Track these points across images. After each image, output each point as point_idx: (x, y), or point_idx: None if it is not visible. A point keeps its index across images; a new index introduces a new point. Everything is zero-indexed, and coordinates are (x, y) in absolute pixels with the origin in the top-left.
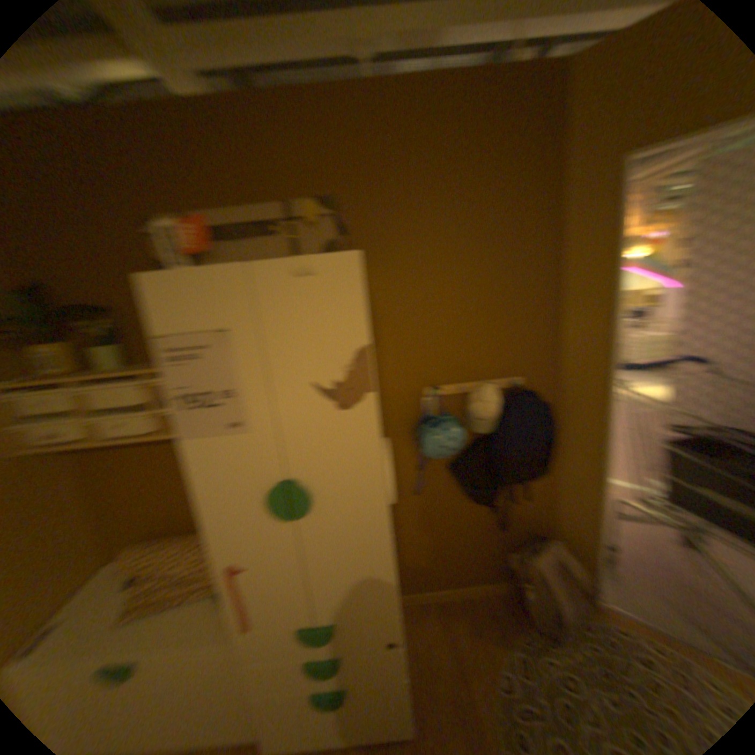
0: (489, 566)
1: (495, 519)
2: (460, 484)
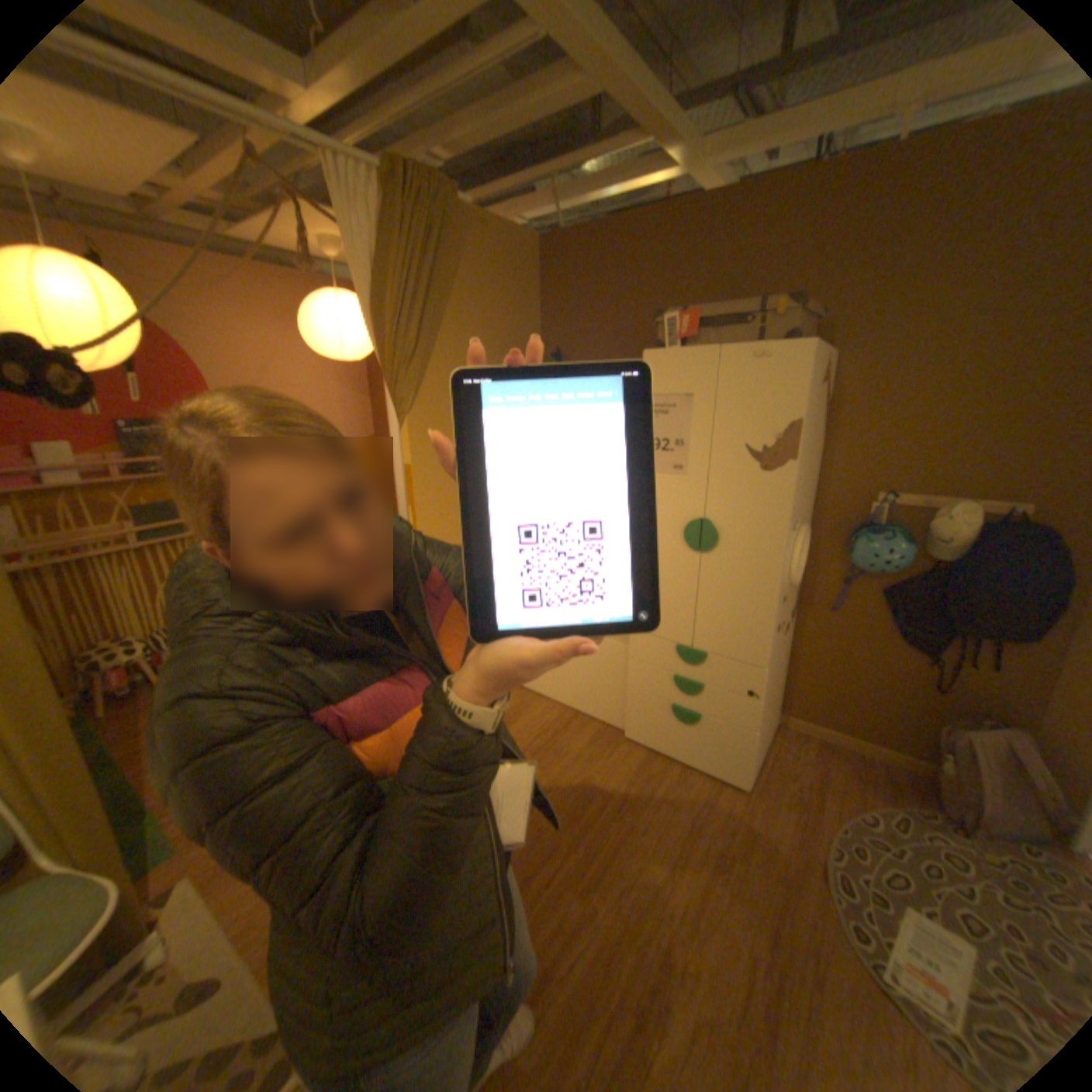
0: (912, 734)
1: (939, 680)
2: (896, 616)
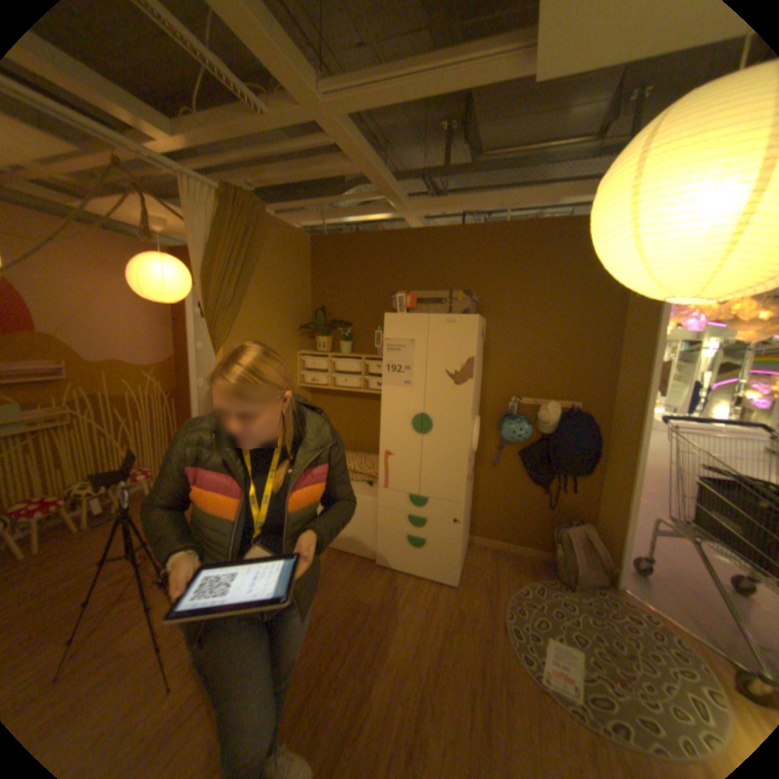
0: (539, 536)
1: (549, 501)
2: (525, 467)
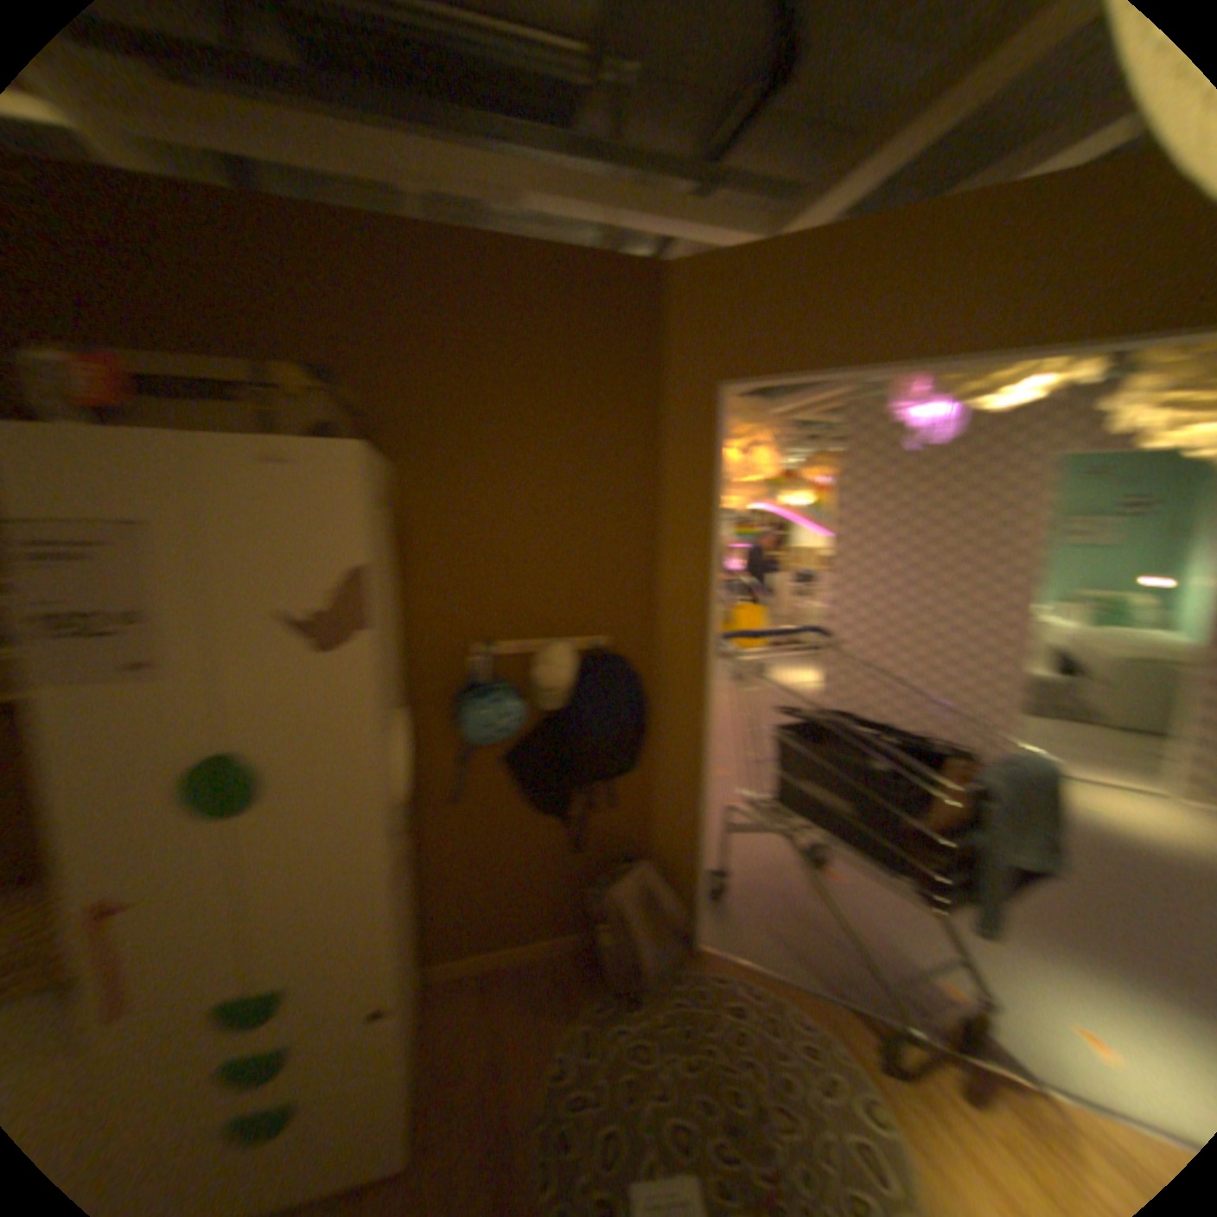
0: (555, 911)
1: (565, 839)
2: (514, 786)
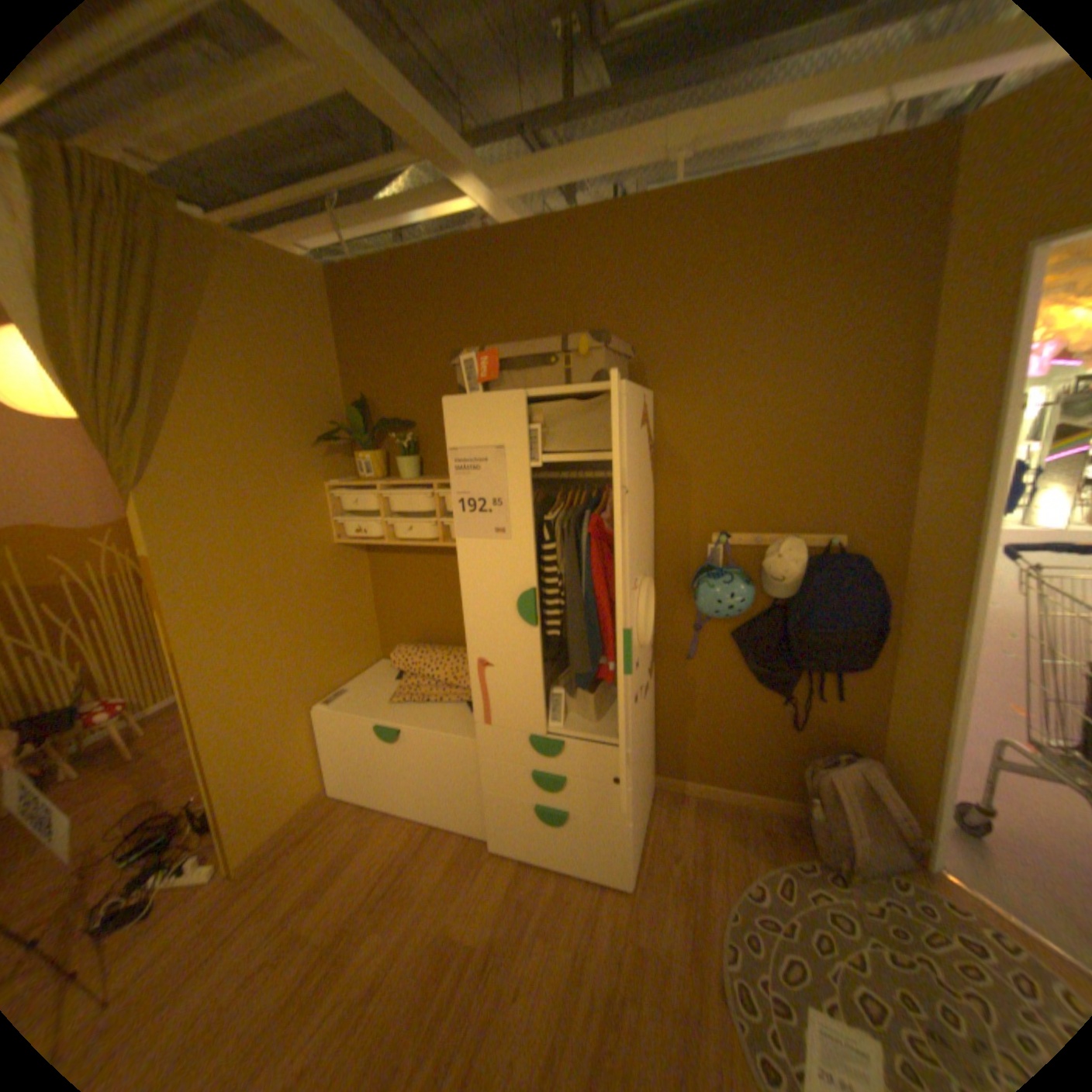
0: (780, 776)
1: (794, 716)
2: (747, 658)
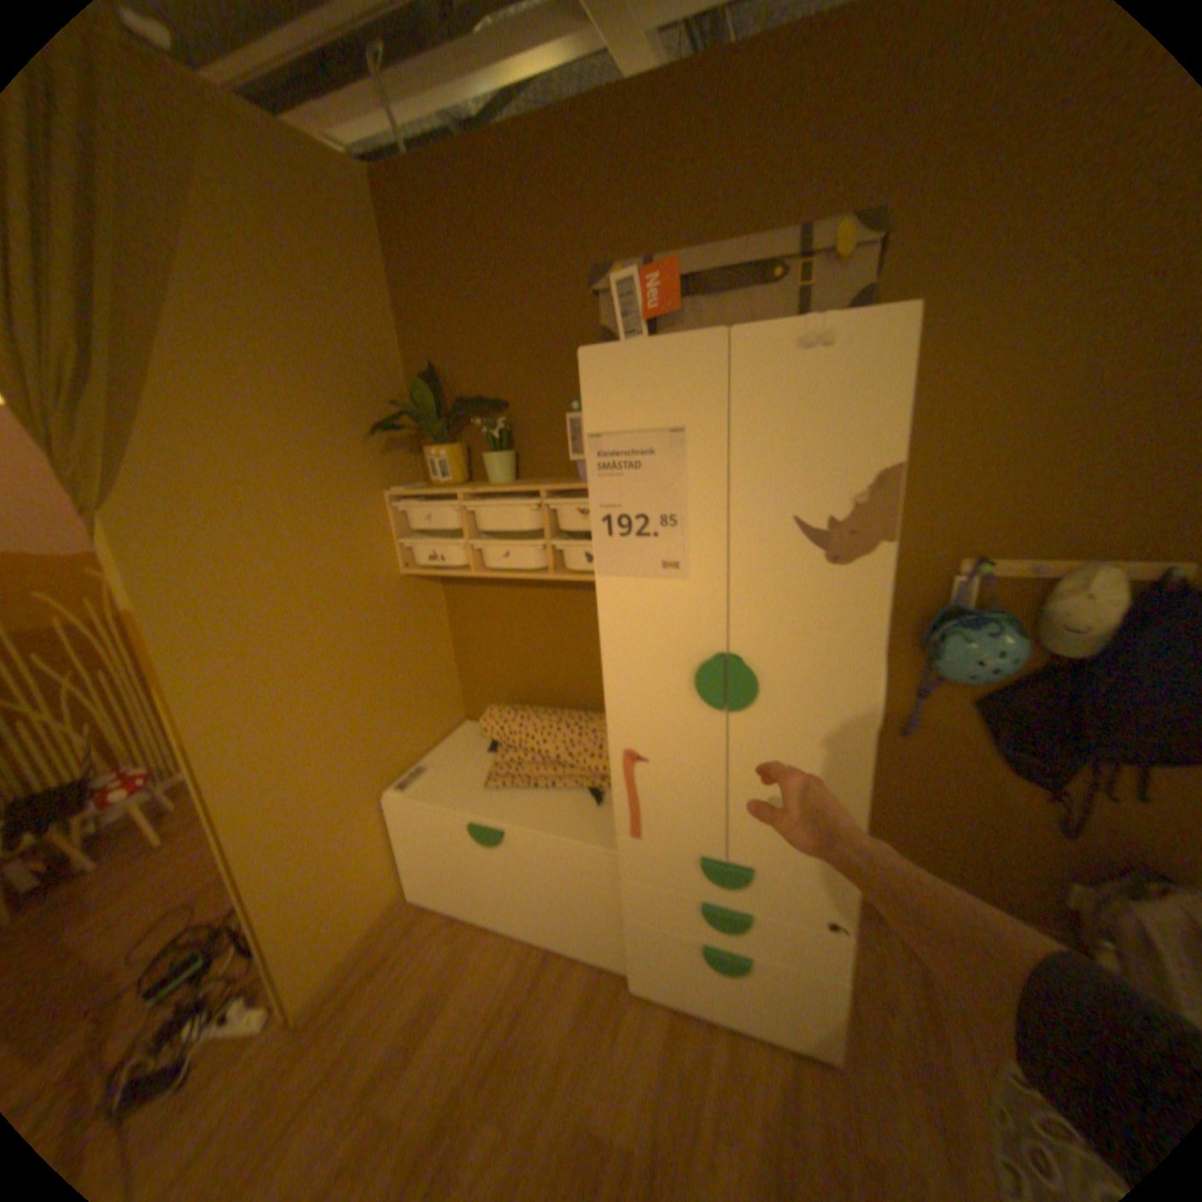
0: (1025, 892)
1: (1060, 817)
2: (999, 738)
